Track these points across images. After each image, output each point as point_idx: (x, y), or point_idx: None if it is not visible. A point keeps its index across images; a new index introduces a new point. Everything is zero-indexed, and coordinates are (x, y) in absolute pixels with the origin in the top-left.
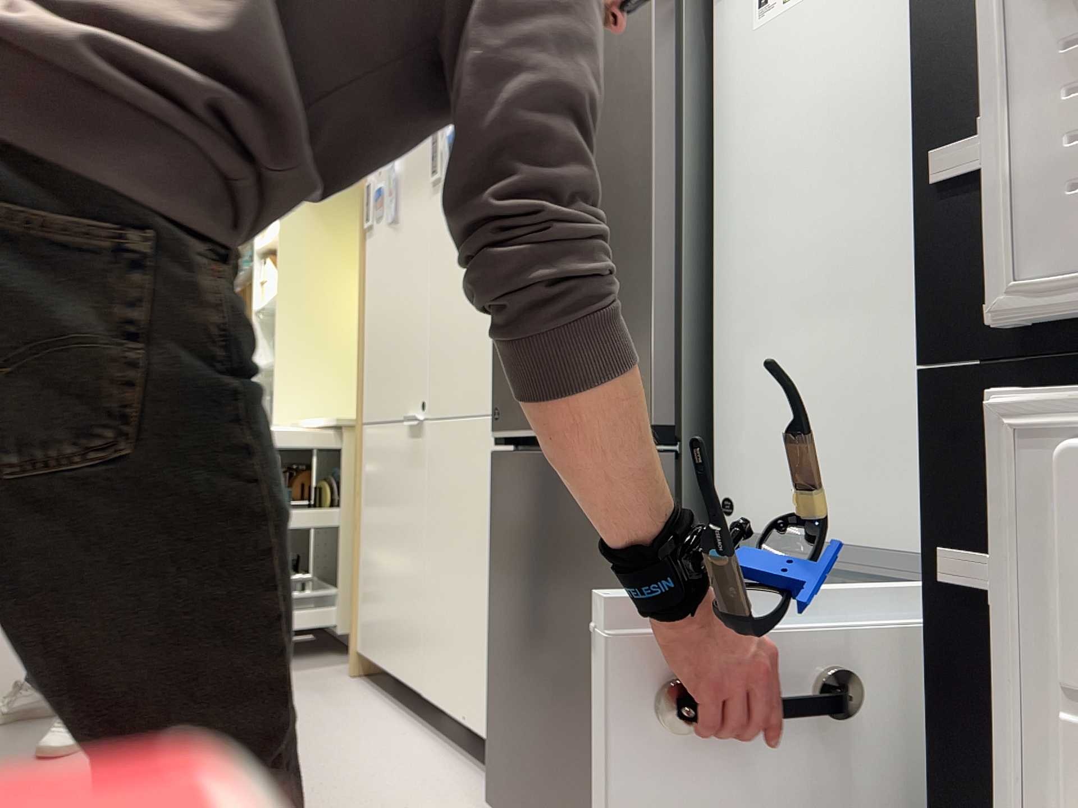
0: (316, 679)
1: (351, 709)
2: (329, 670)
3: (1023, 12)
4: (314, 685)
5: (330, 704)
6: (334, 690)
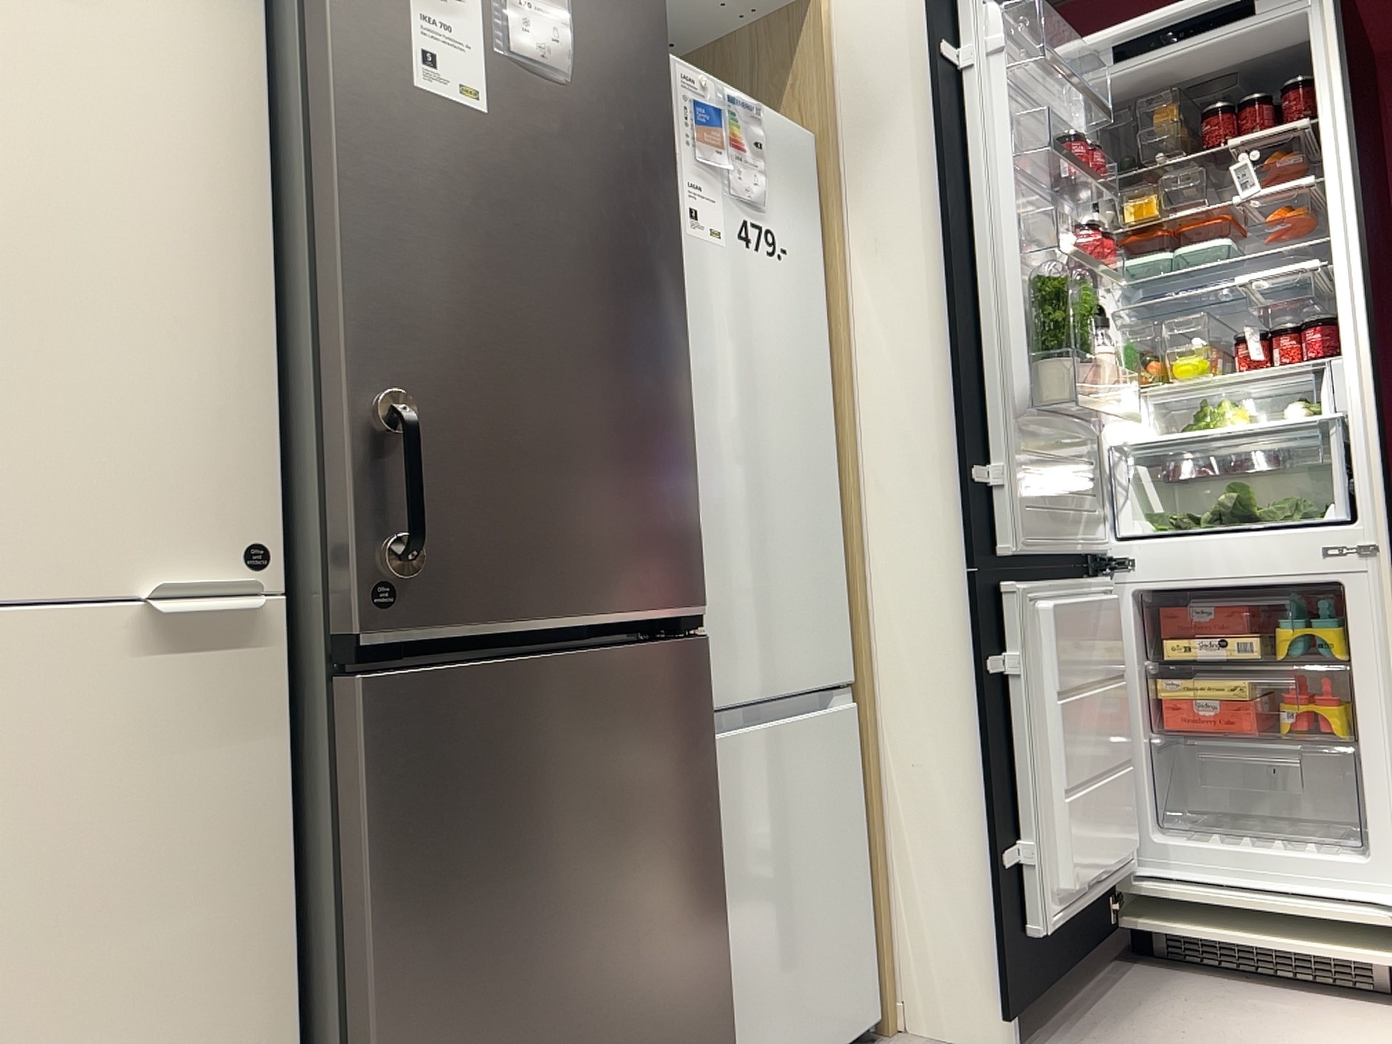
0: None
1: None
2: None
3: (1008, 424)
4: None
5: None
6: None
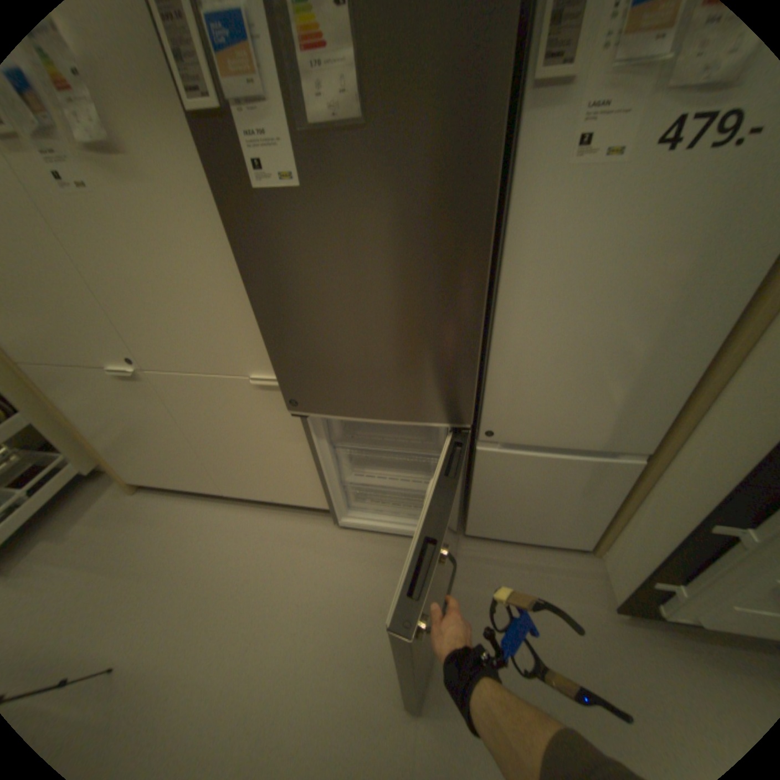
0: (107, 510)
1: (169, 518)
2: (105, 497)
3: None
4: (114, 516)
5: (149, 523)
6: (134, 511)
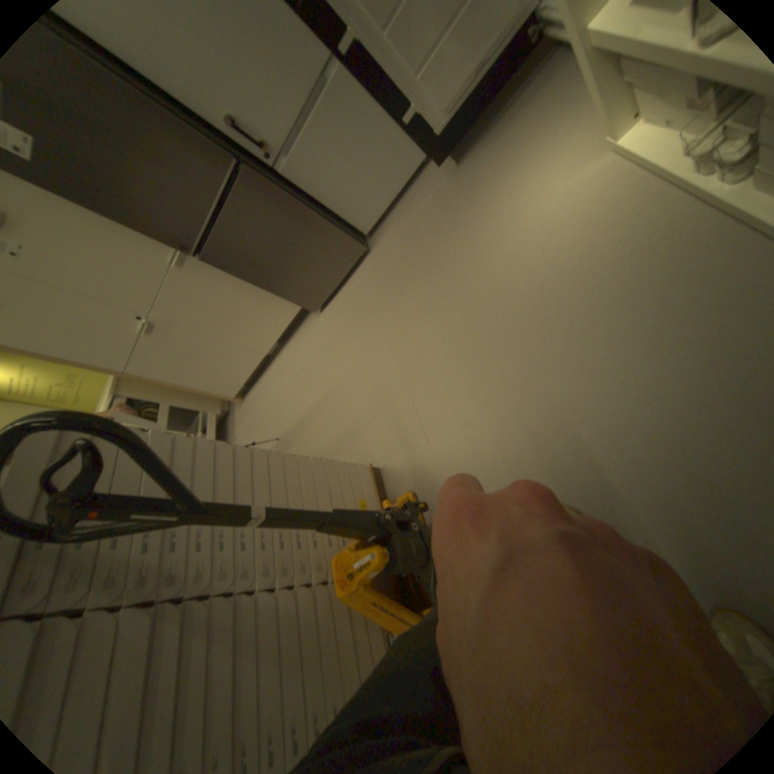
0: (243, 414)
1: (263, 389)
2: (239, 413)
3: None
4: (246, 413)
5: (258, 399)
6: (251, 403)
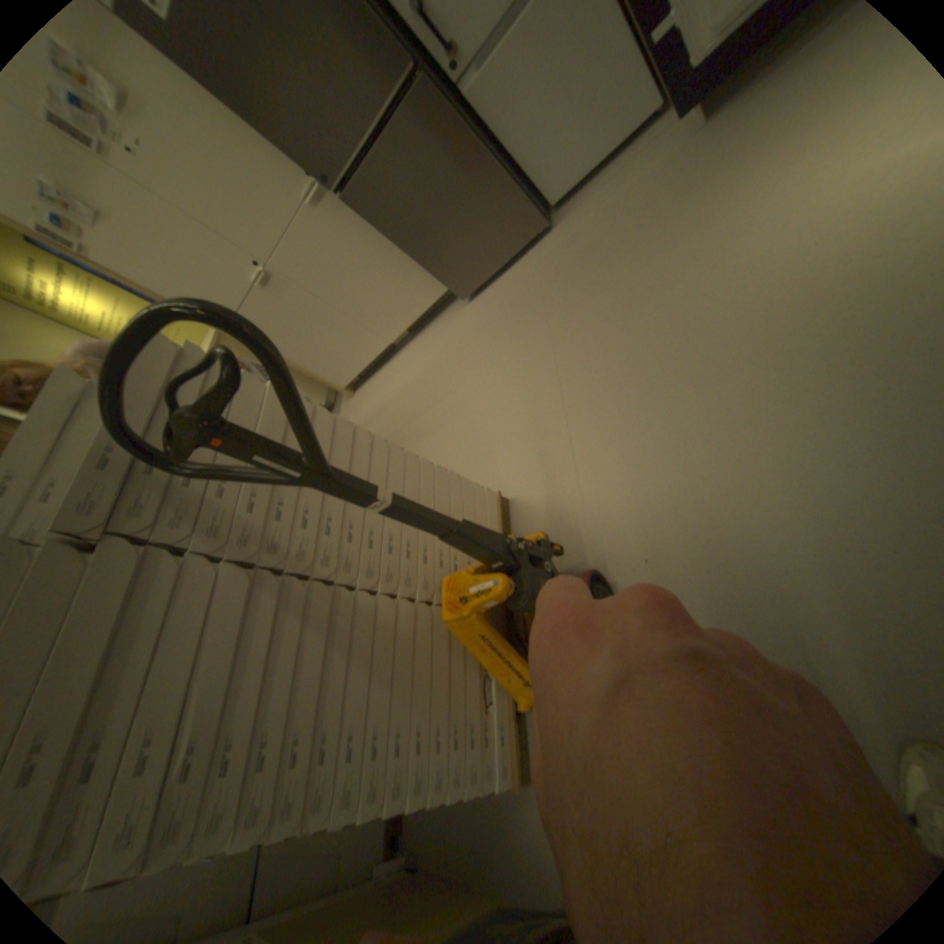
0: (349, 410)
1: (378, 384)
2: (344, 408)
3: None
4: (354, 409)
5: (370, 395)
6: (361, 399)
